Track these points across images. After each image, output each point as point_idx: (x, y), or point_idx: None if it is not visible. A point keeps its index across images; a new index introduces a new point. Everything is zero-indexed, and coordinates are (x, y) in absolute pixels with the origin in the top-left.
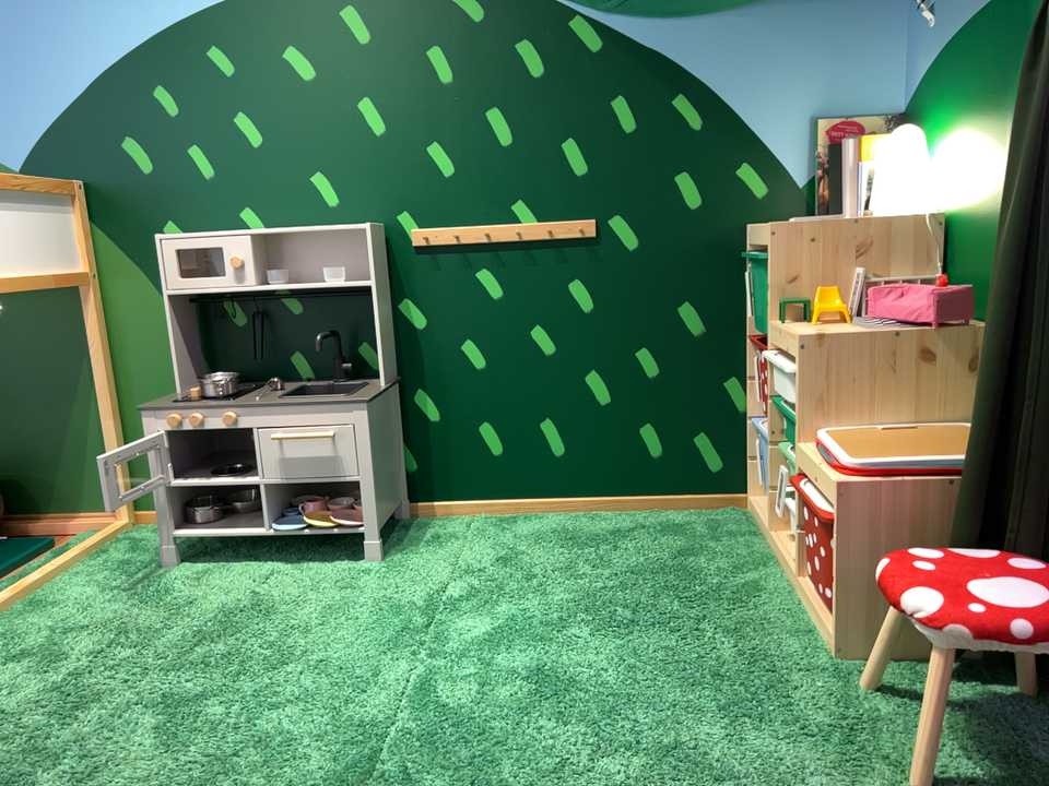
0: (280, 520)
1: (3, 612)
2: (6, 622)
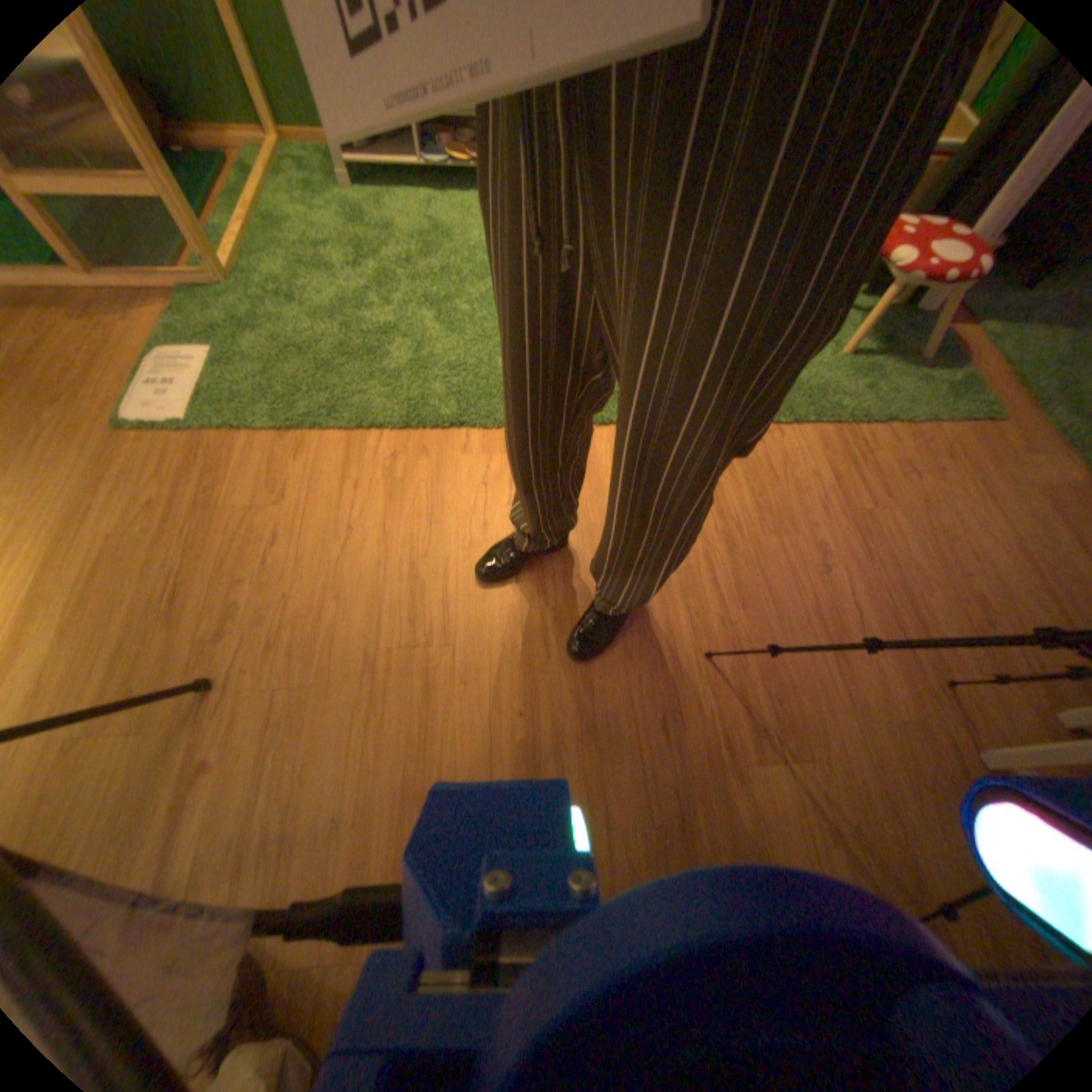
0: (420, 147)
1: (247, 224)
2: (256, 232)
